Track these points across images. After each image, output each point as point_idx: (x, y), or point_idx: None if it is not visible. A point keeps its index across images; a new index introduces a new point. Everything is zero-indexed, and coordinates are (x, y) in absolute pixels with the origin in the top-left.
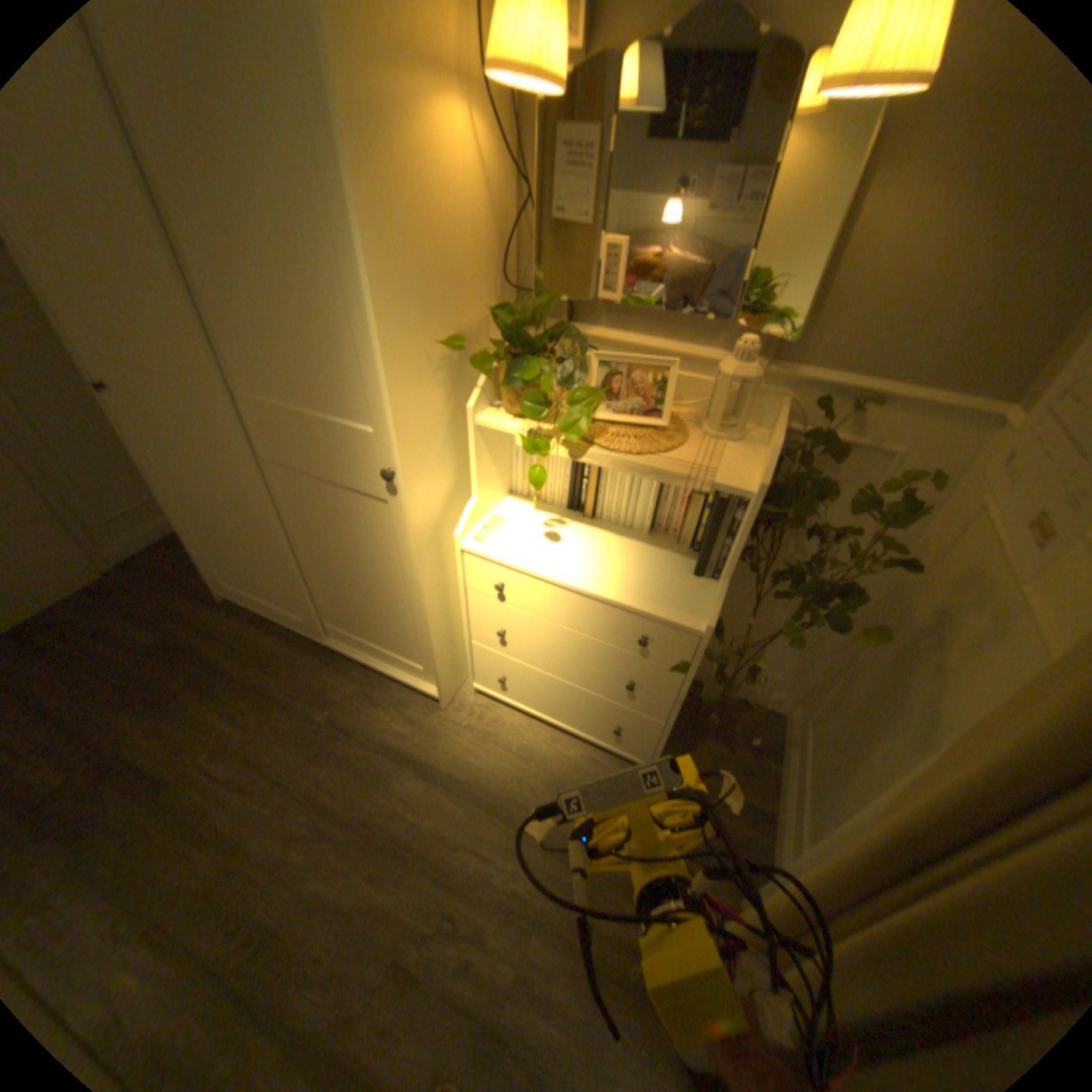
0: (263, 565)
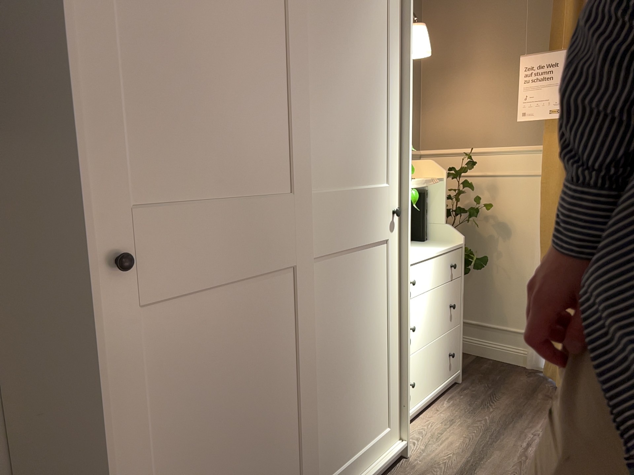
0: (268, 456)
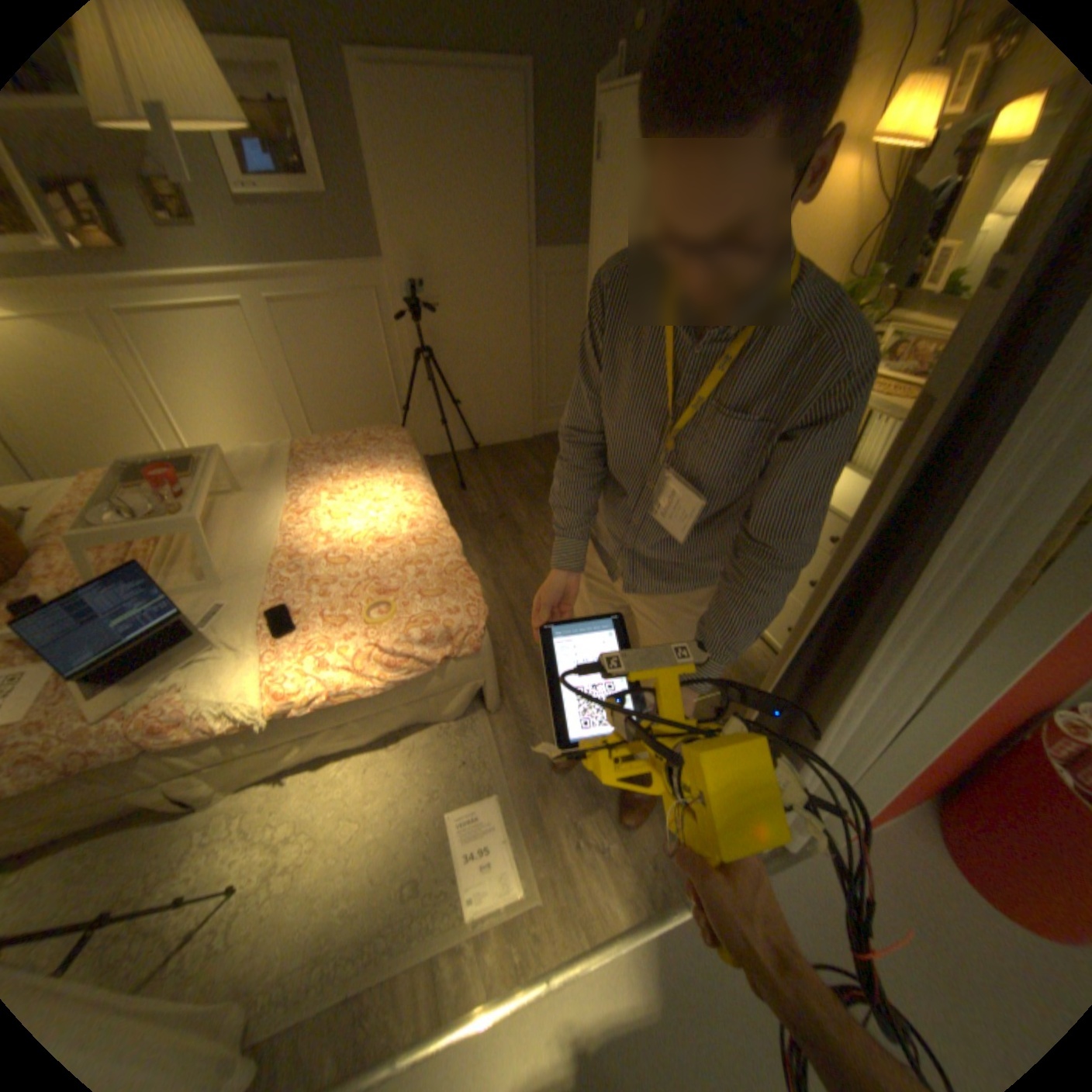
0: None
